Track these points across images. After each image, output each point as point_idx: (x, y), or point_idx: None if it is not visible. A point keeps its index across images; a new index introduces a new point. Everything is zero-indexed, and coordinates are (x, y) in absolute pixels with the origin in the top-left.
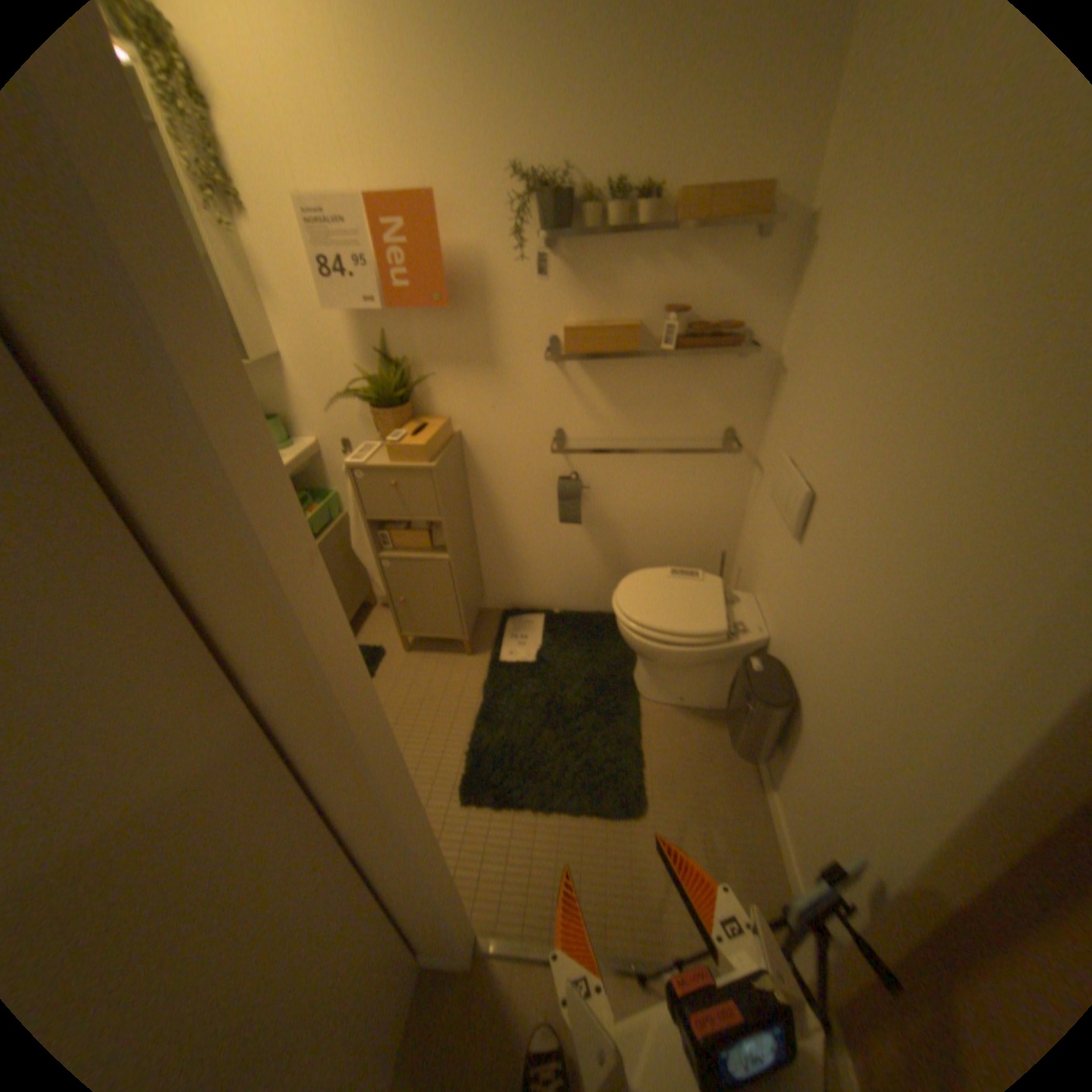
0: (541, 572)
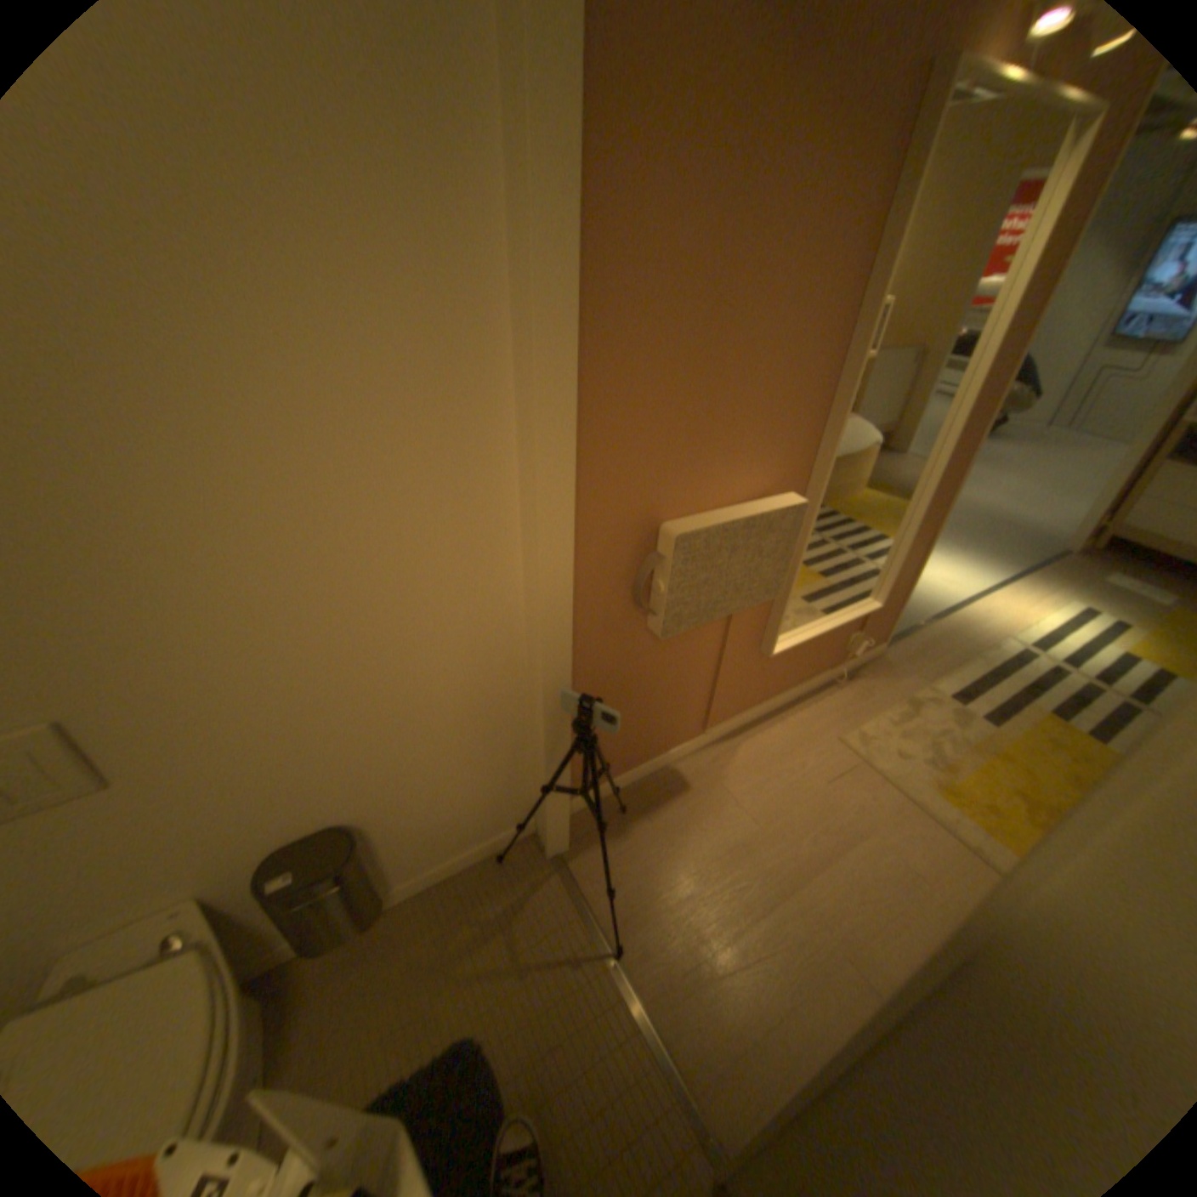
0: None
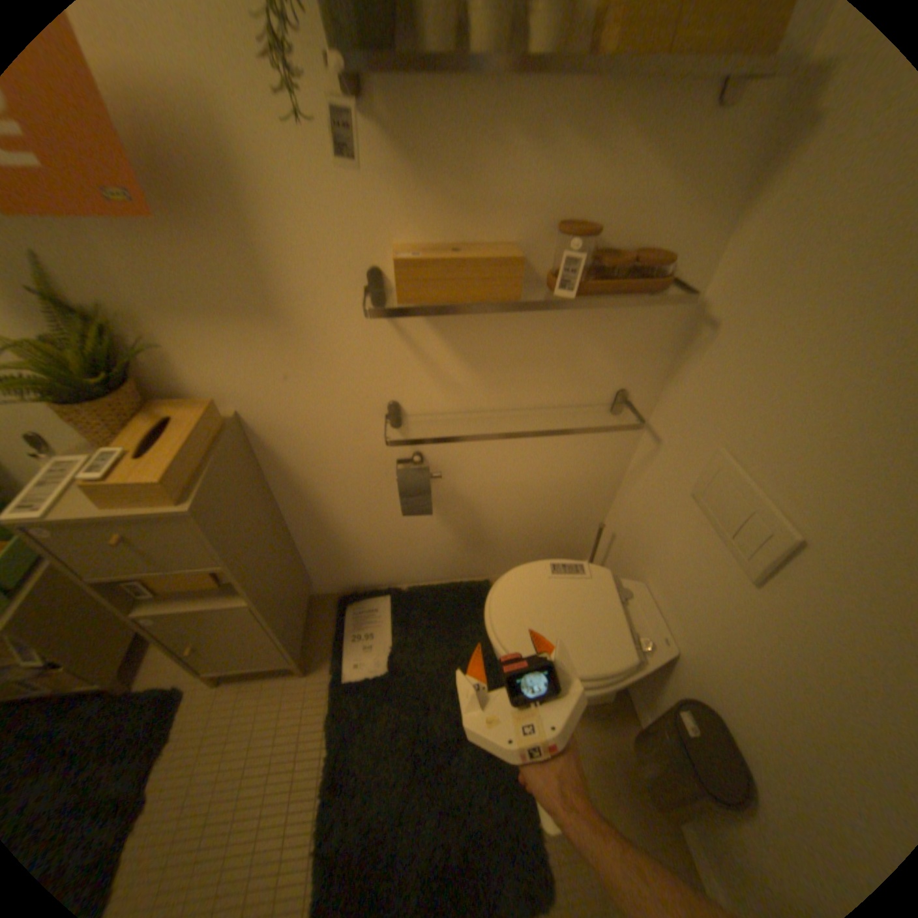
0: (381, 555)
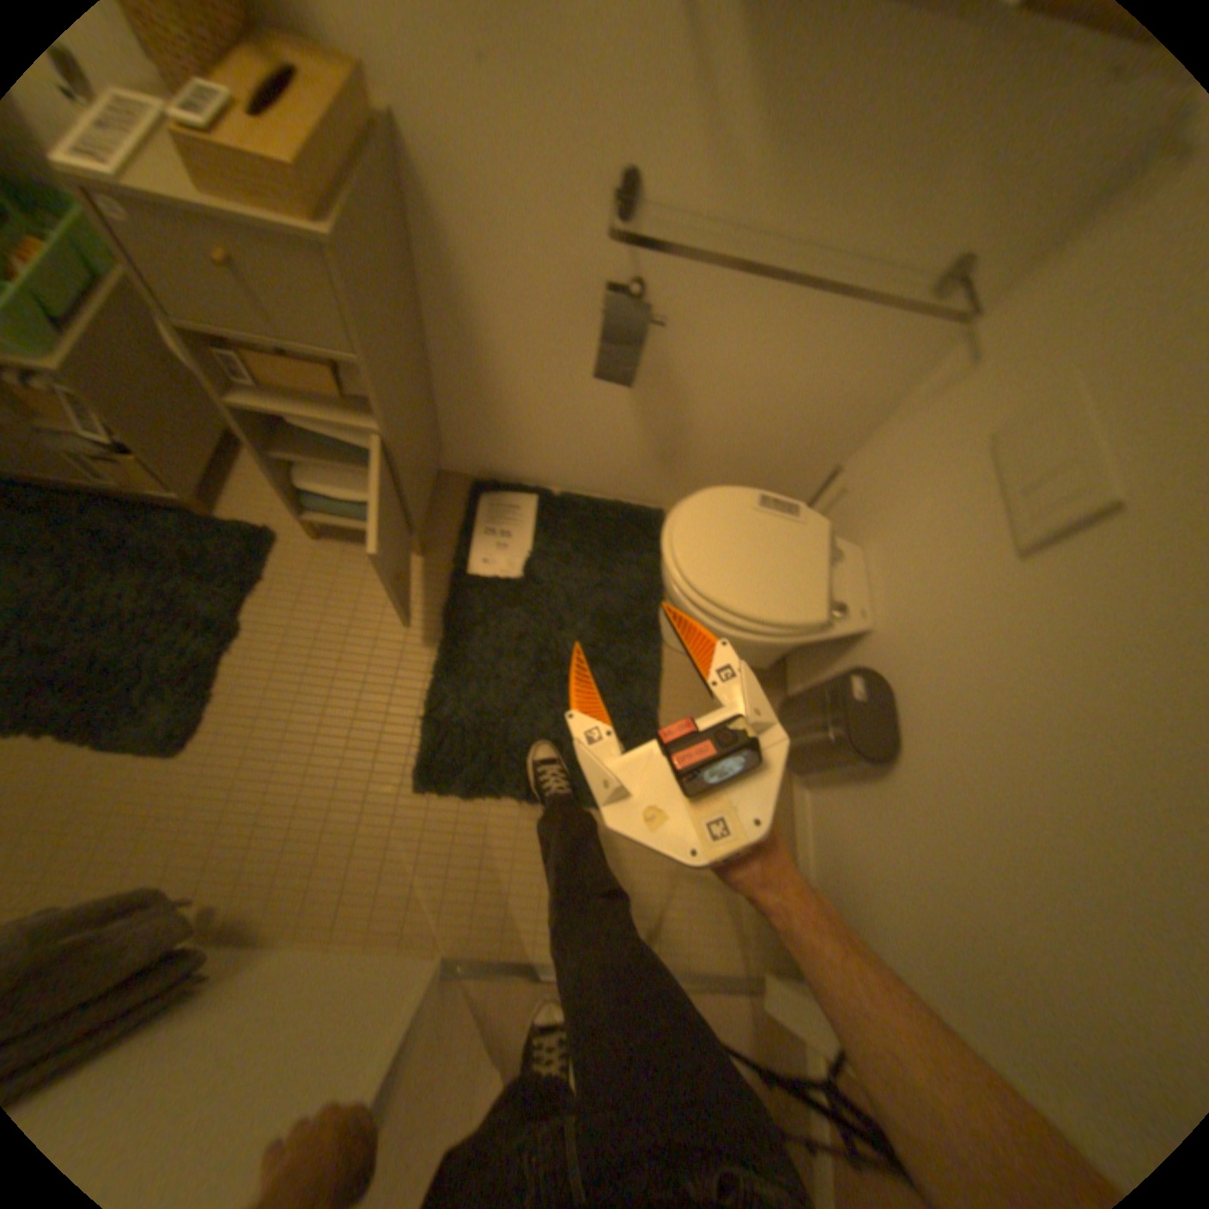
0: (544, 438)
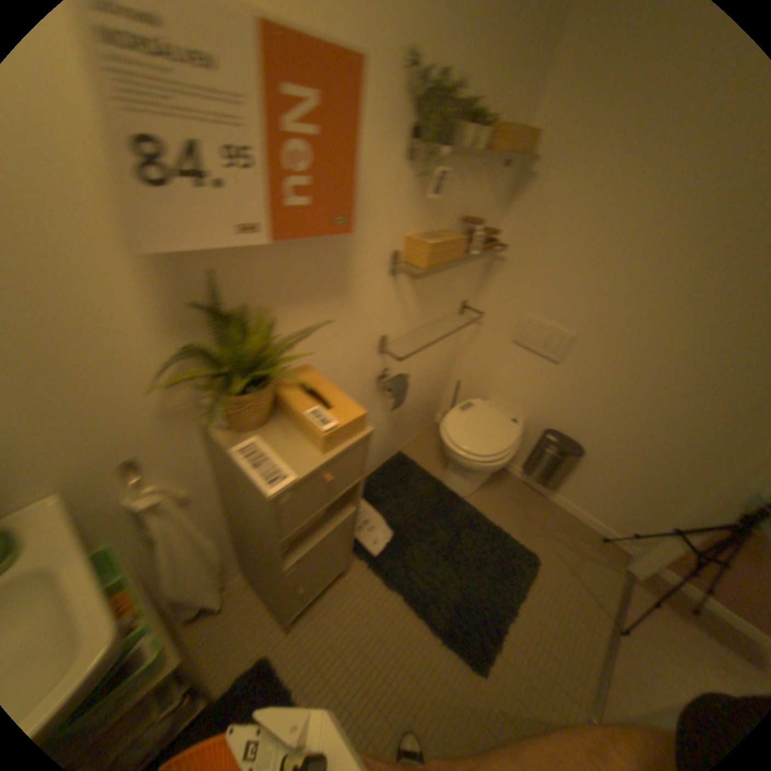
0: None
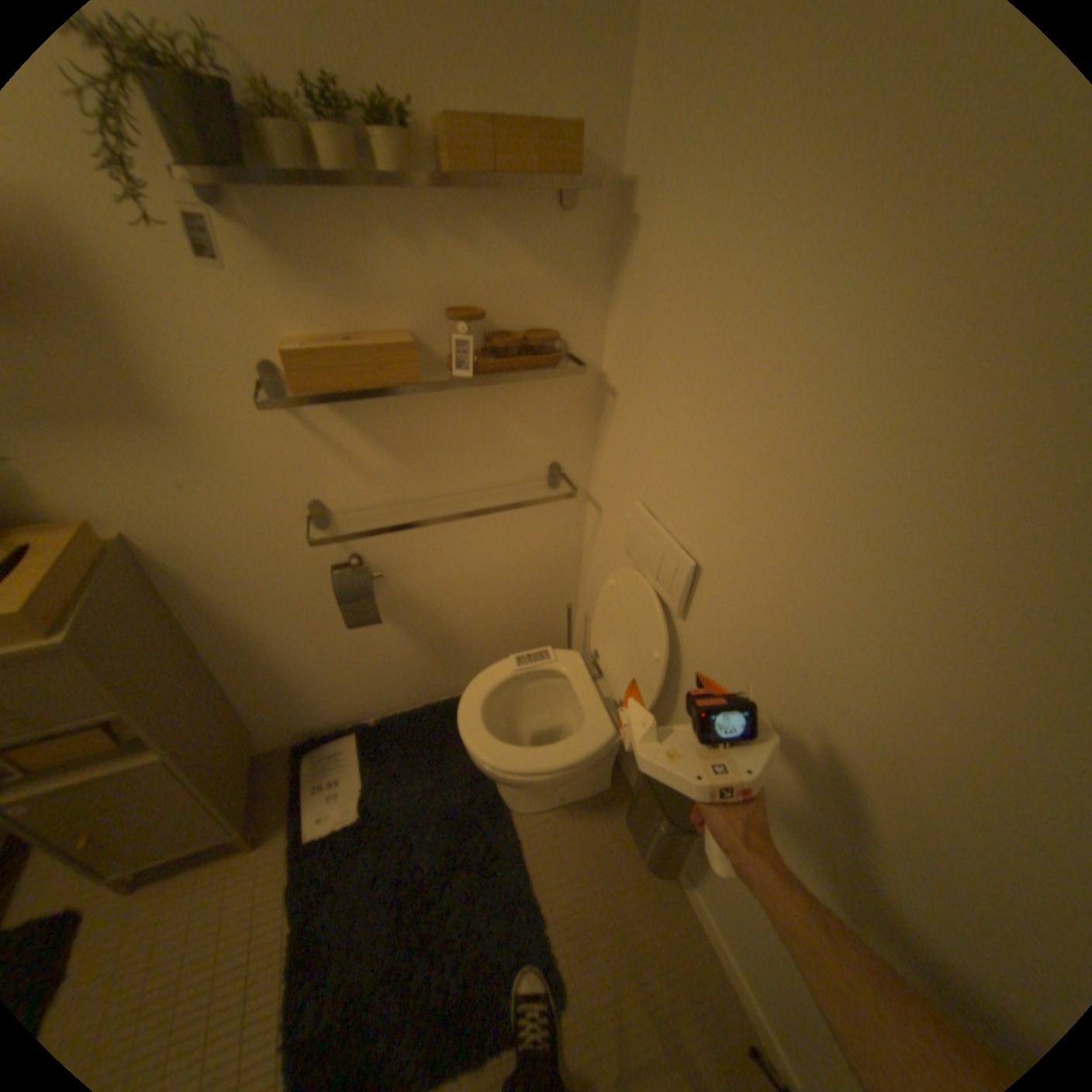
0: (335, 685)
